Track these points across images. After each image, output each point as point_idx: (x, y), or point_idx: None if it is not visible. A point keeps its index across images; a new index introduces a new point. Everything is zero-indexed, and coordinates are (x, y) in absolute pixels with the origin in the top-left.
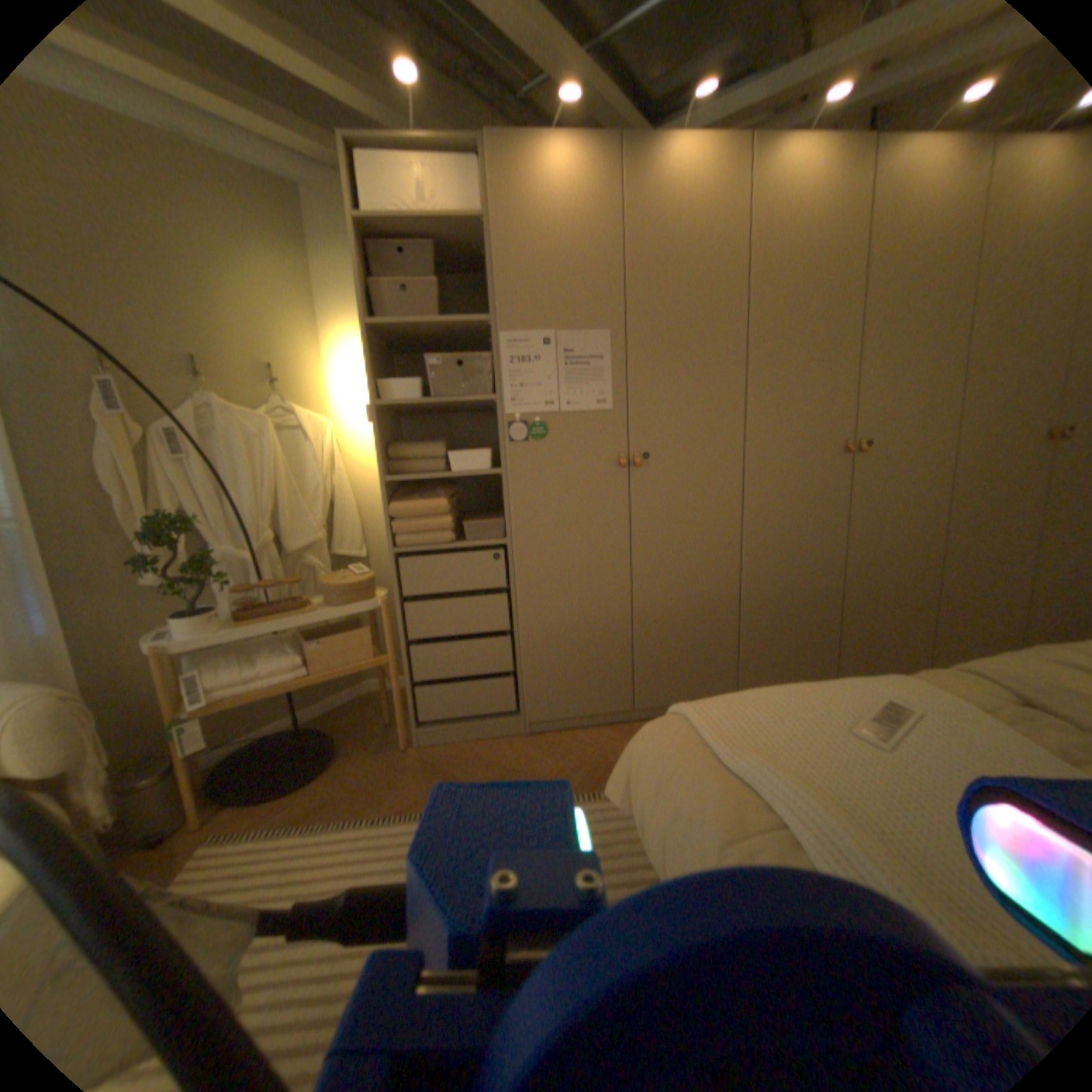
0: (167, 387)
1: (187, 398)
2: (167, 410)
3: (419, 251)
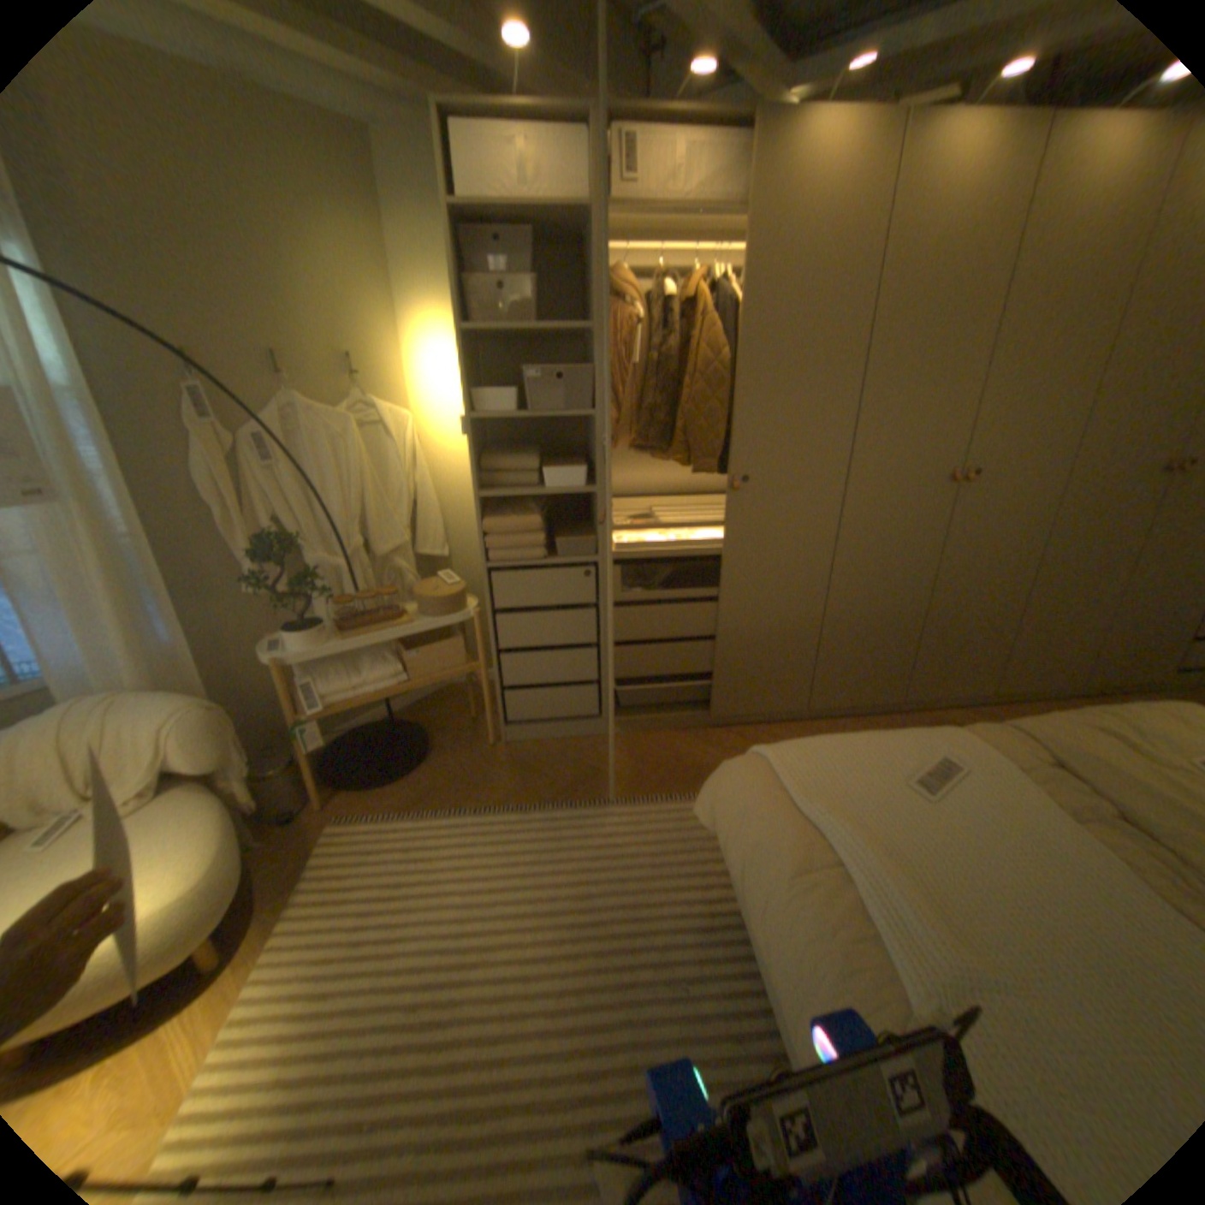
0: (252, 392)
1: (272, 403)
2: (254, 417)
3: (513, 234)
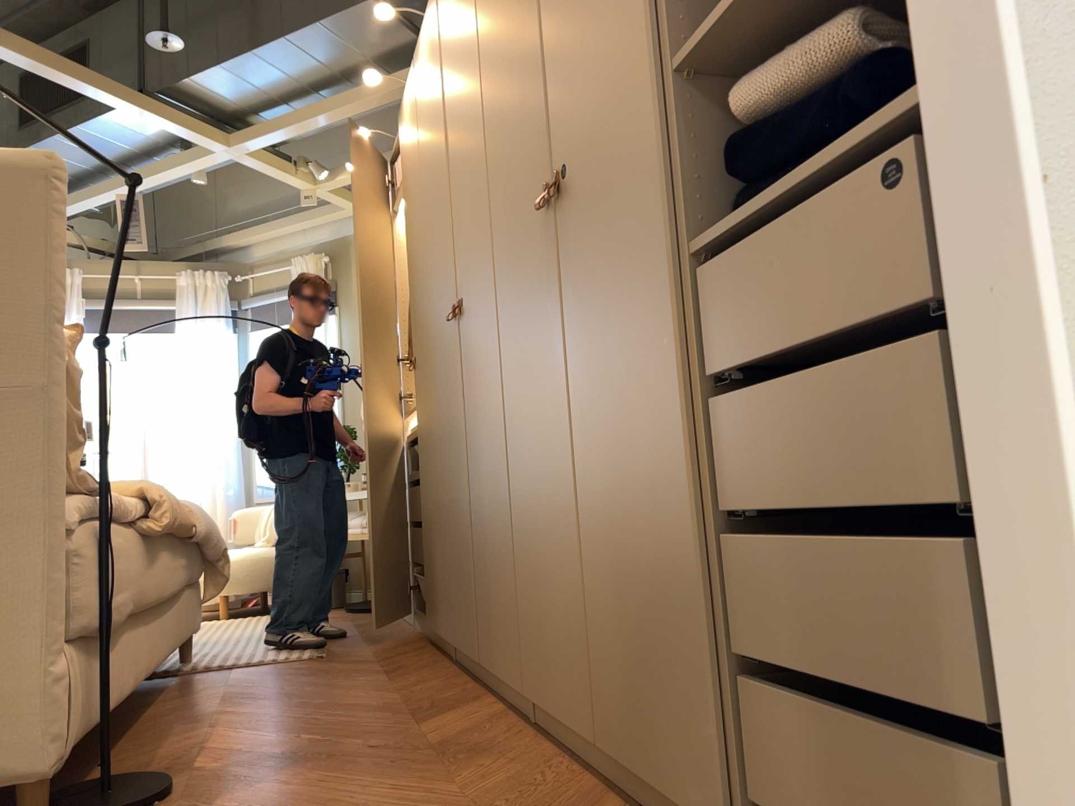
0: None
1: None
2: None
3: None
